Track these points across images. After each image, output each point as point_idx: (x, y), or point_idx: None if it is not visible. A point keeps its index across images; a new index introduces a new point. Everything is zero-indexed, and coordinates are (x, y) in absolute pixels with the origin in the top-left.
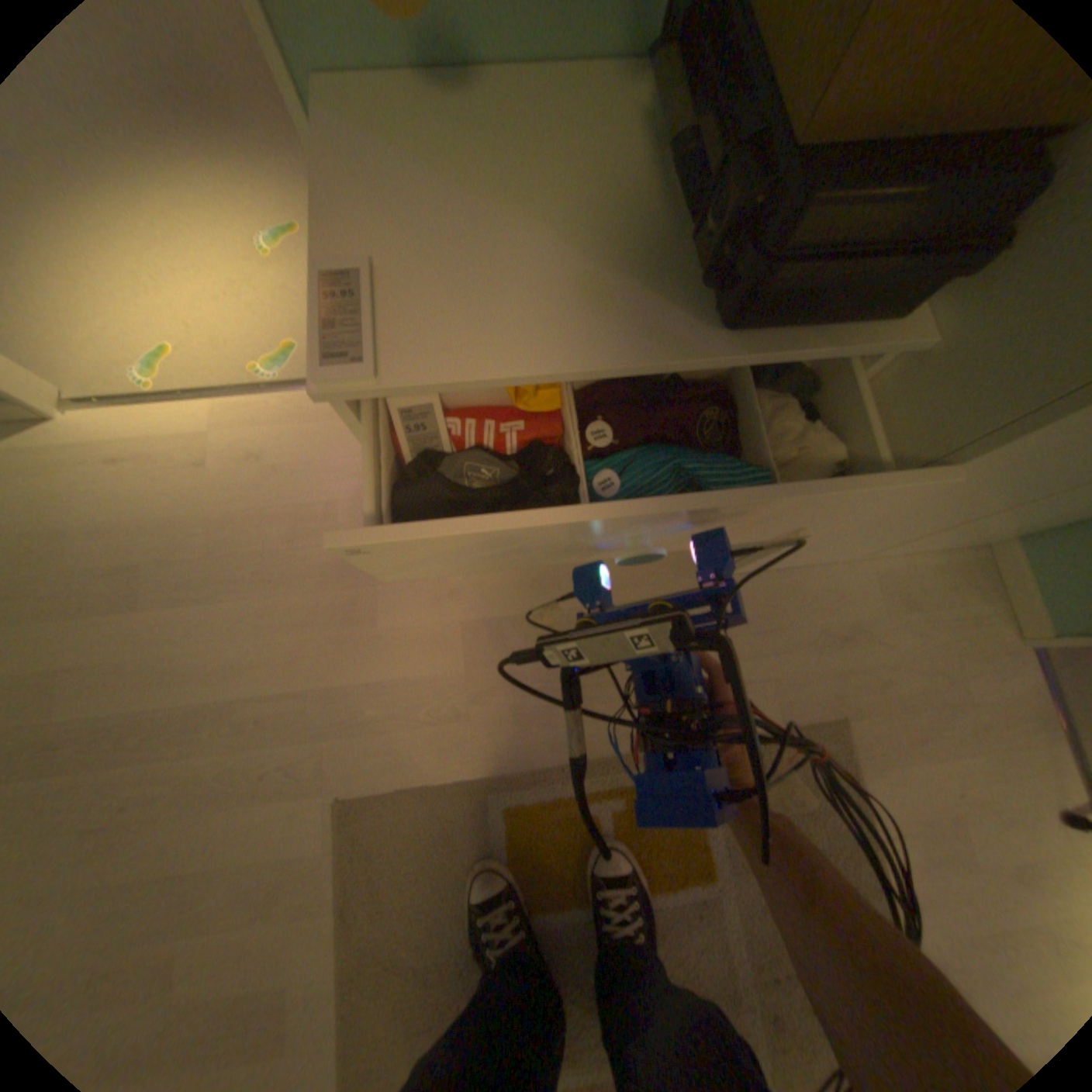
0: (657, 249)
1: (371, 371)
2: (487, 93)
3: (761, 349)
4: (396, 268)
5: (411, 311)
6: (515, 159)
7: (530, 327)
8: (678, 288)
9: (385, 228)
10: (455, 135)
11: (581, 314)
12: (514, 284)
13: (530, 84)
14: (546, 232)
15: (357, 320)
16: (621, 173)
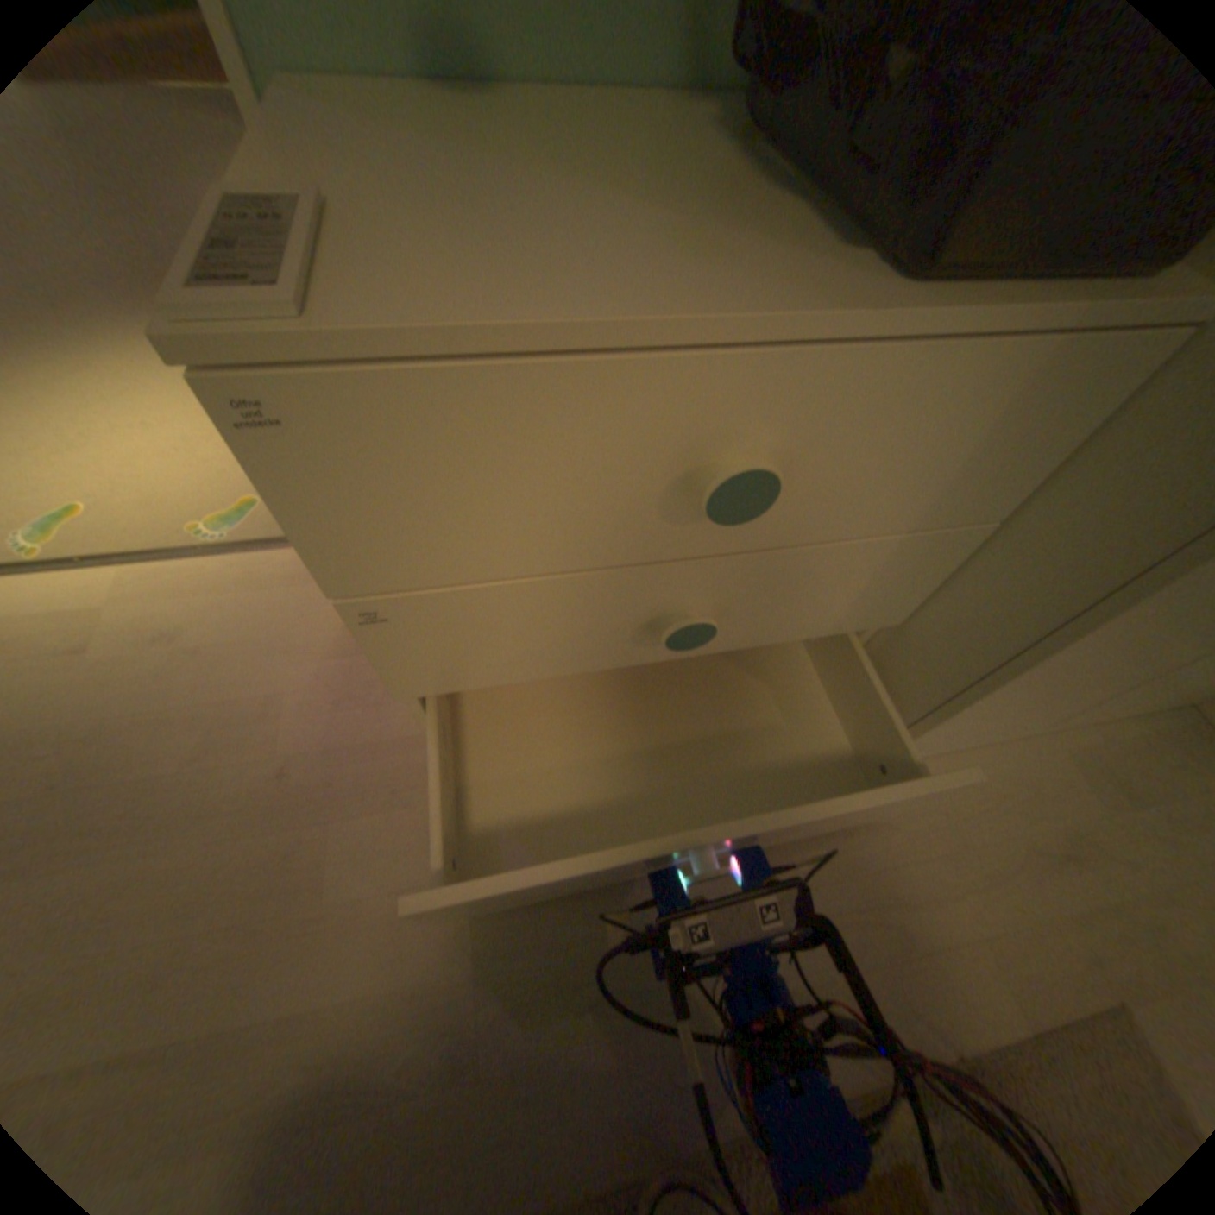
0: (775, 204)
1: (292, 301)
2: (513, 95)
3: (978, 301)
4: (366, 202)
5: (385, 241)
6: (554, 134)
7: (596, 264)
8: (821, 237)
9: (356, 170)
10: (470, 115)
11: (678, 254)
12: (563, 224)
13: (568, 93)
14: (607, 185)
15: (279, 238)
16: (701, 150)
